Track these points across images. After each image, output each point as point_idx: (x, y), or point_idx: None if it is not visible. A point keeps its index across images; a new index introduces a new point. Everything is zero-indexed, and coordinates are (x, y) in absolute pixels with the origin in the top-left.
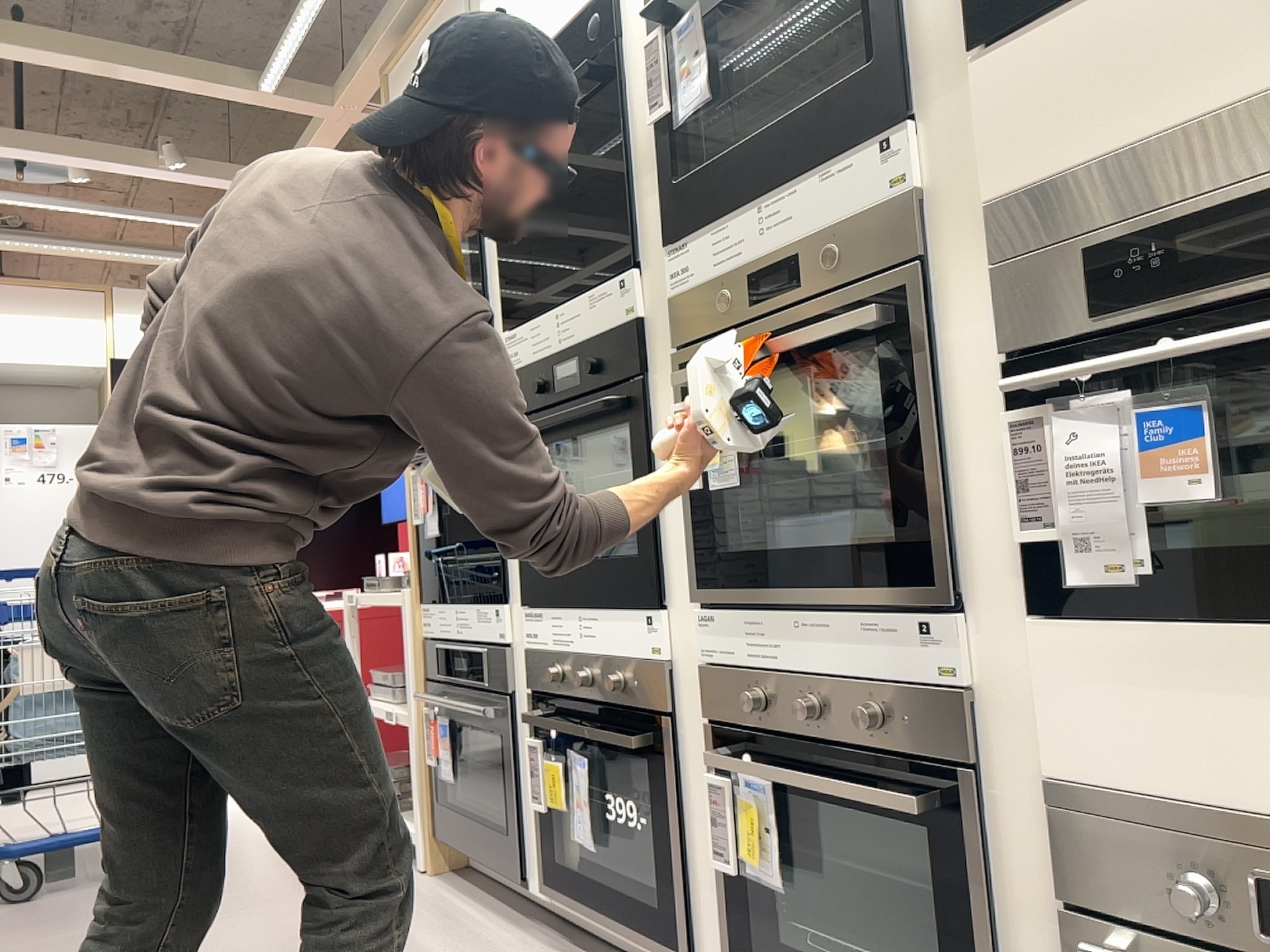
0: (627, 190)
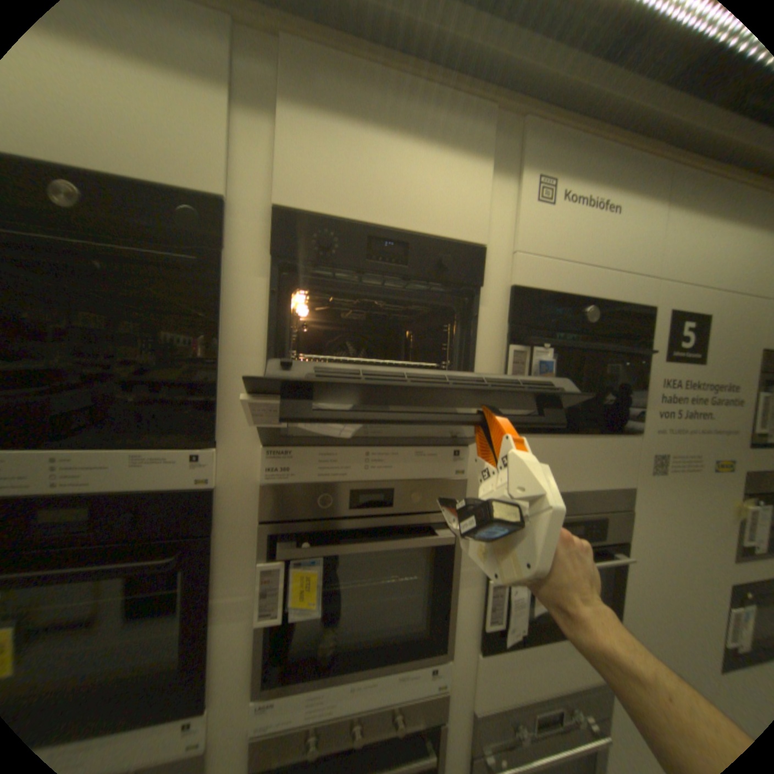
0: (212, 381)
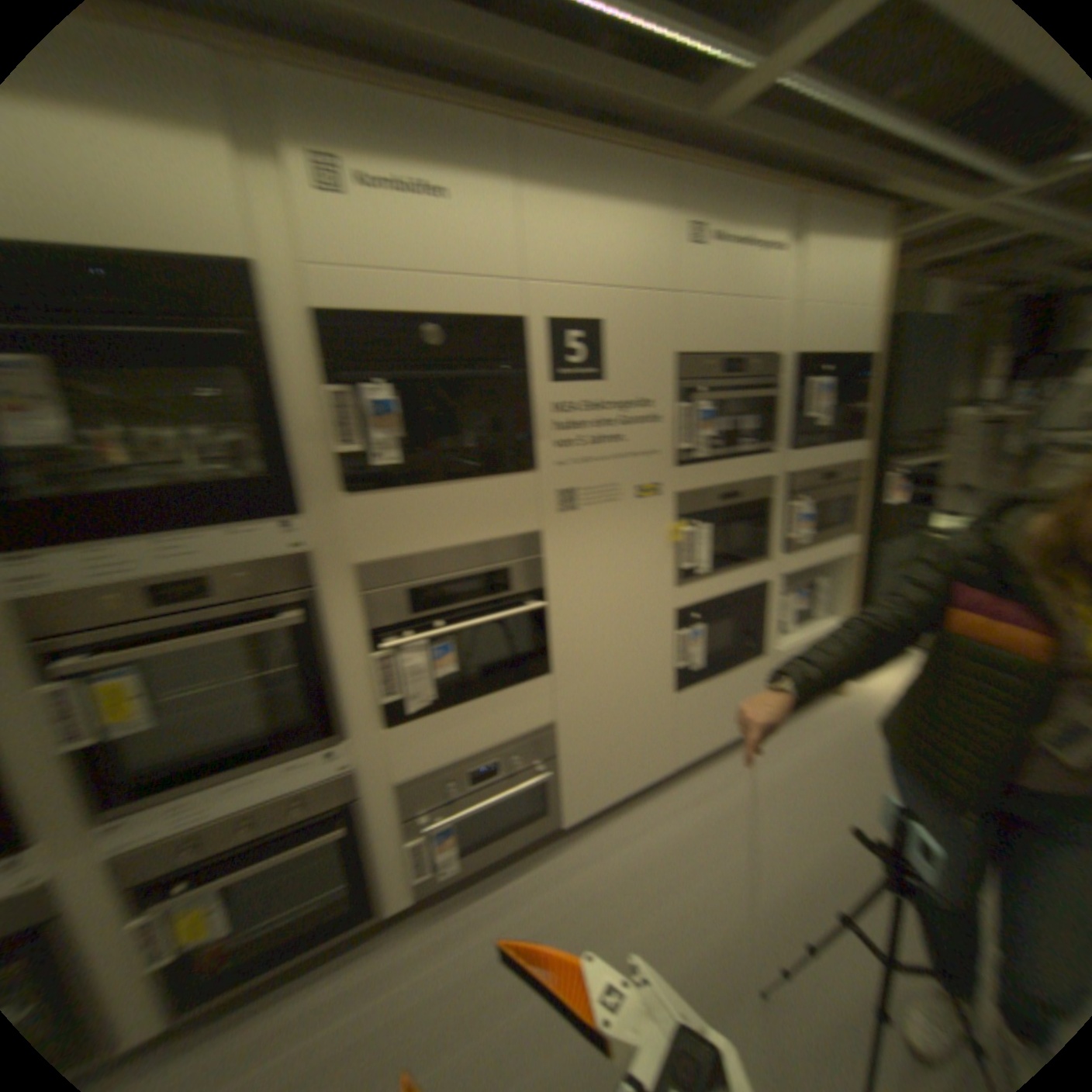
0: None
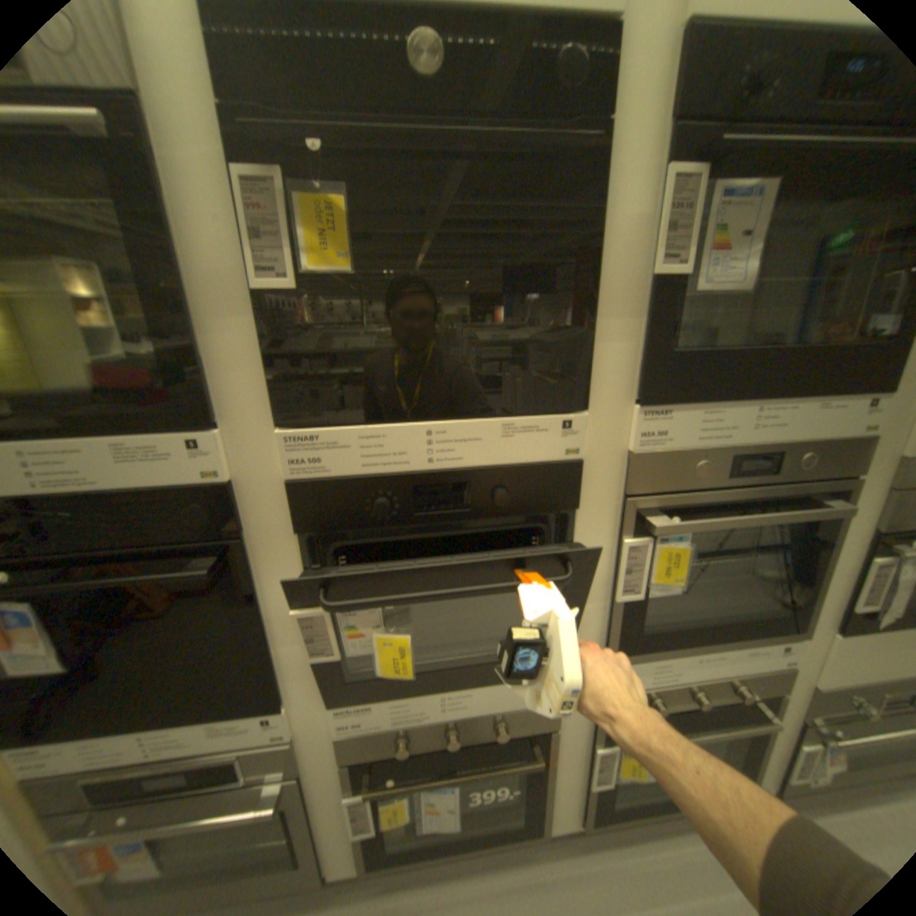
0: (586, 323)
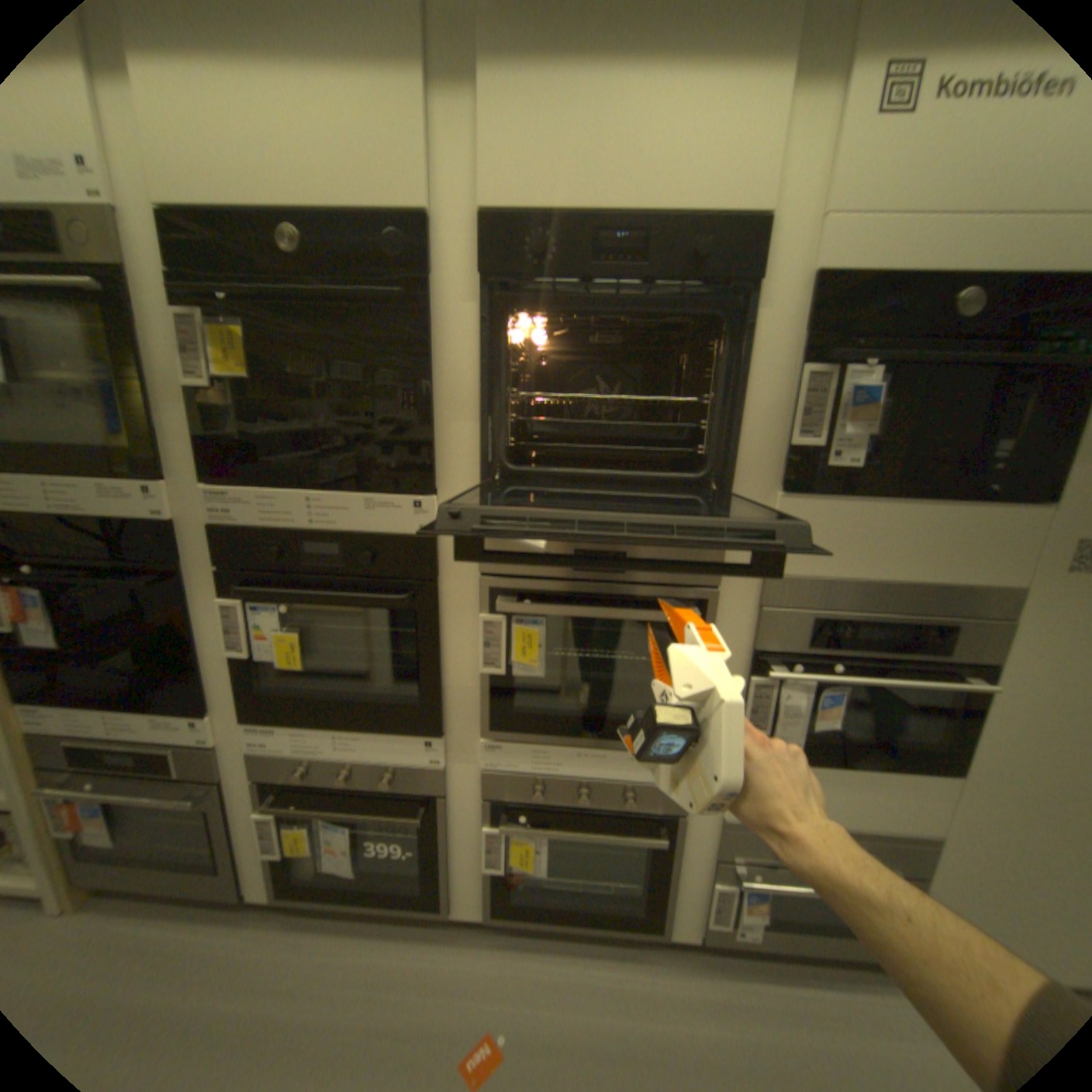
0: (428, 426)
